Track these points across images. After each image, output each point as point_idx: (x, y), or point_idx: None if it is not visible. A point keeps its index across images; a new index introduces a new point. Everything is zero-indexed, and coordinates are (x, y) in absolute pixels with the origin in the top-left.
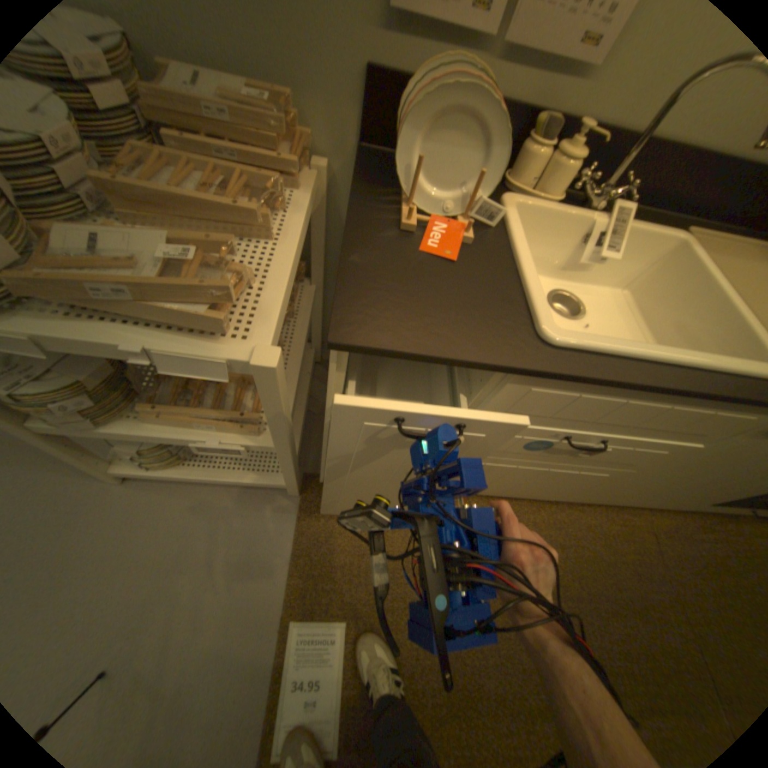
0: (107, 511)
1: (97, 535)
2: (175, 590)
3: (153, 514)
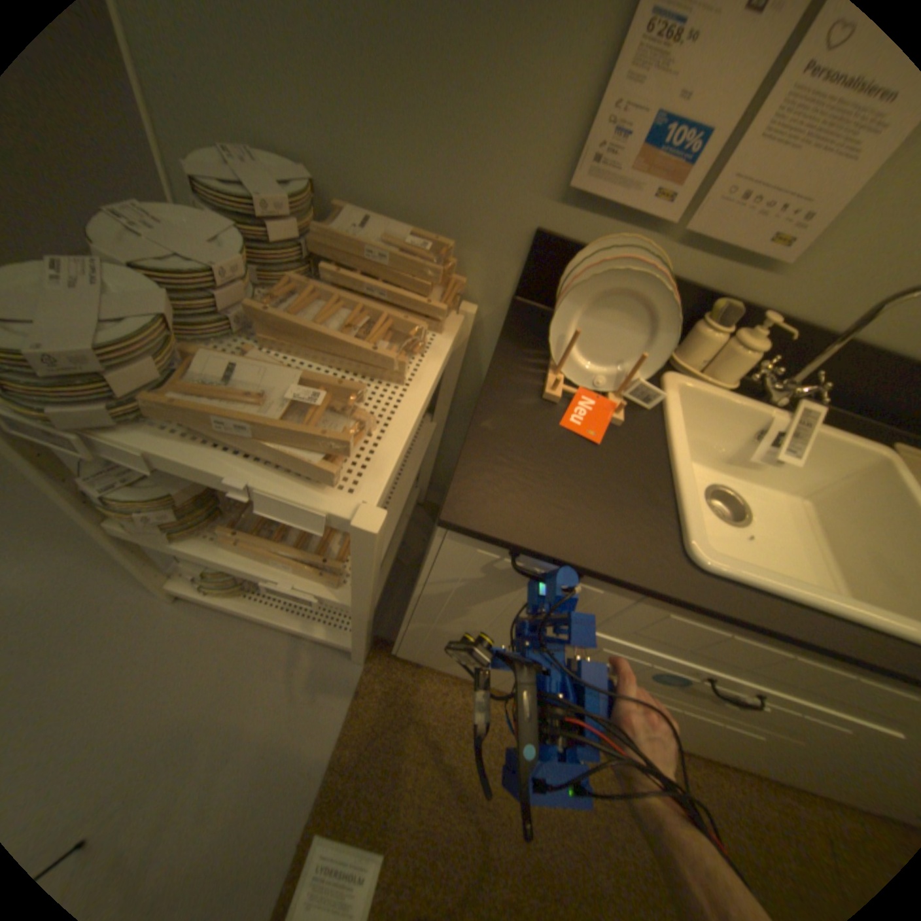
0: (150, 632)
1: (130, 658)
2: (194, 752)
3: (197, 648)
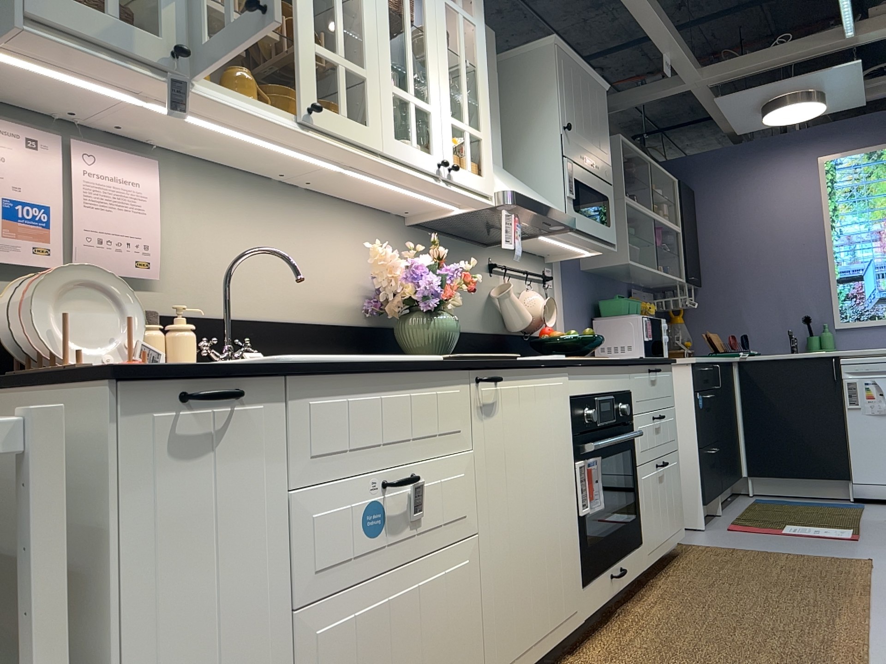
0: None
1: None
2: None
3: None
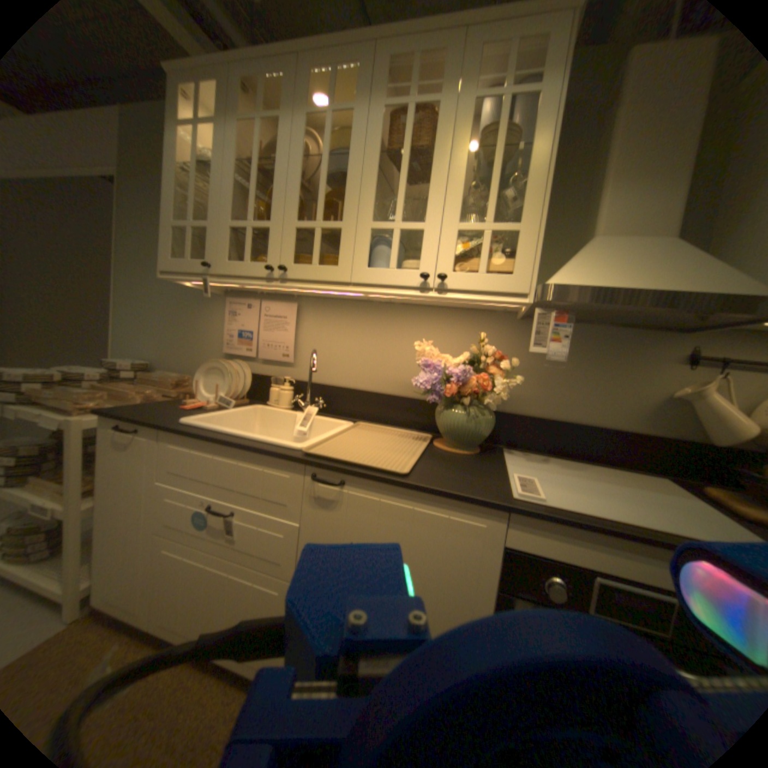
0: None
1: None
2: None
3: None
